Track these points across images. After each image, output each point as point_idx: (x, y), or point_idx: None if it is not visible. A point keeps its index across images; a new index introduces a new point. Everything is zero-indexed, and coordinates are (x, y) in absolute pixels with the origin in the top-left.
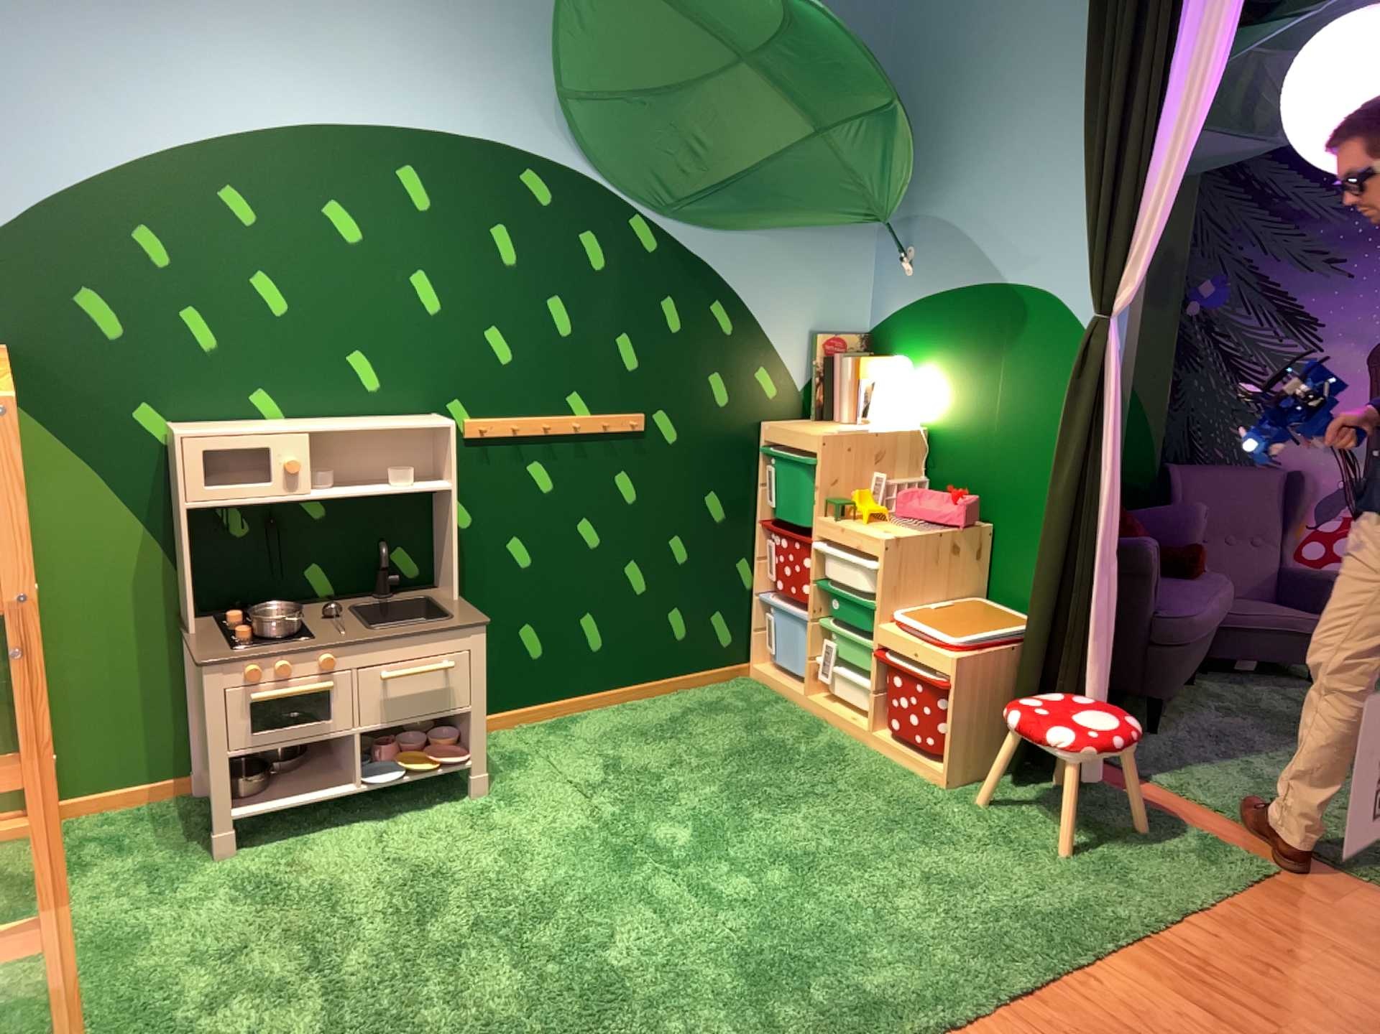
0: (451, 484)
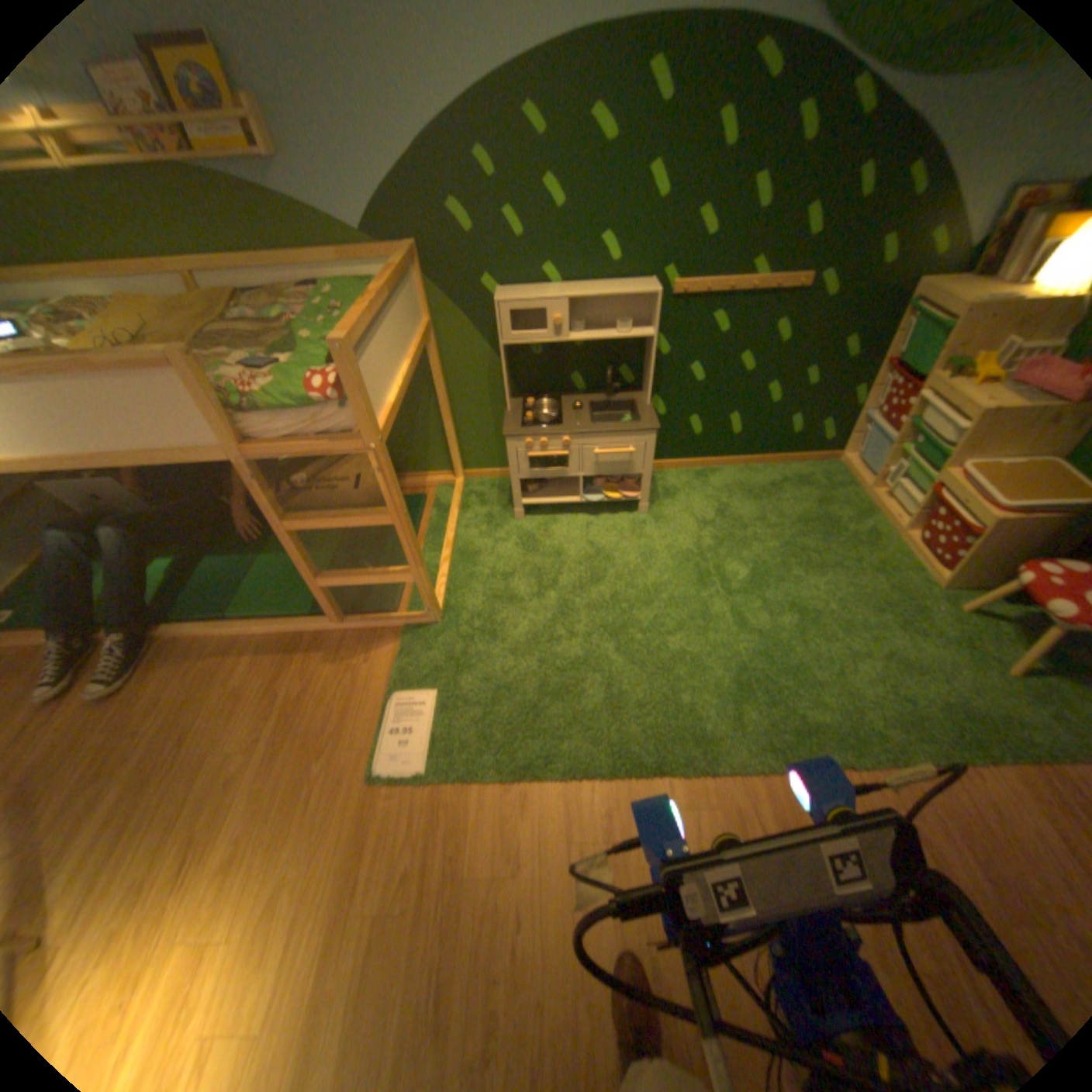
0: (650, 334)
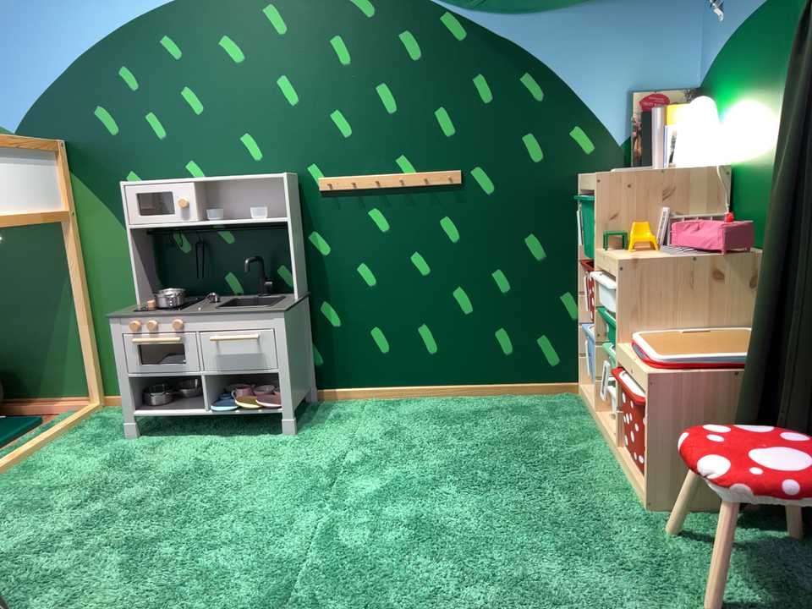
0: (284, 217)
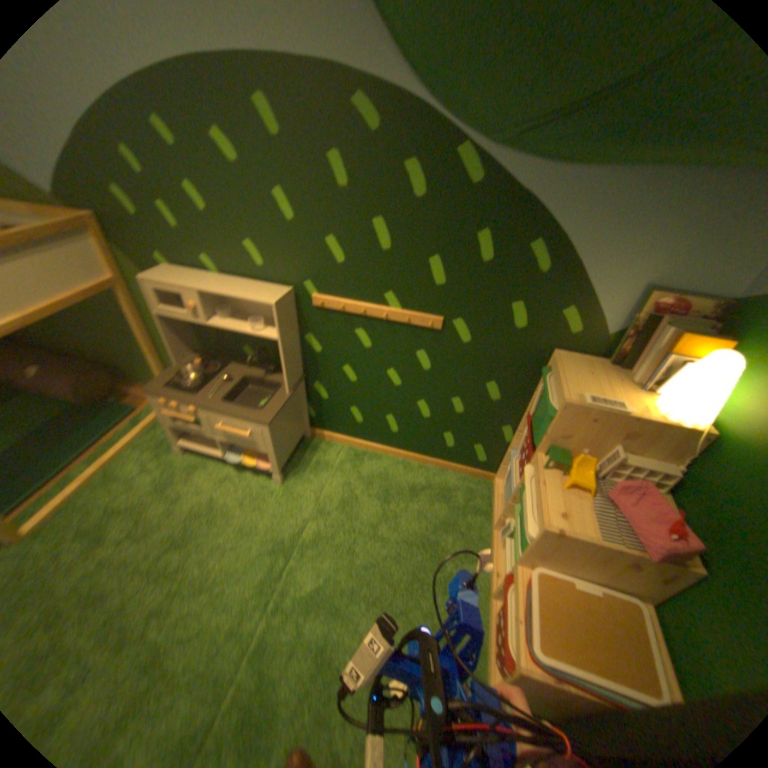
0: (277, 336)
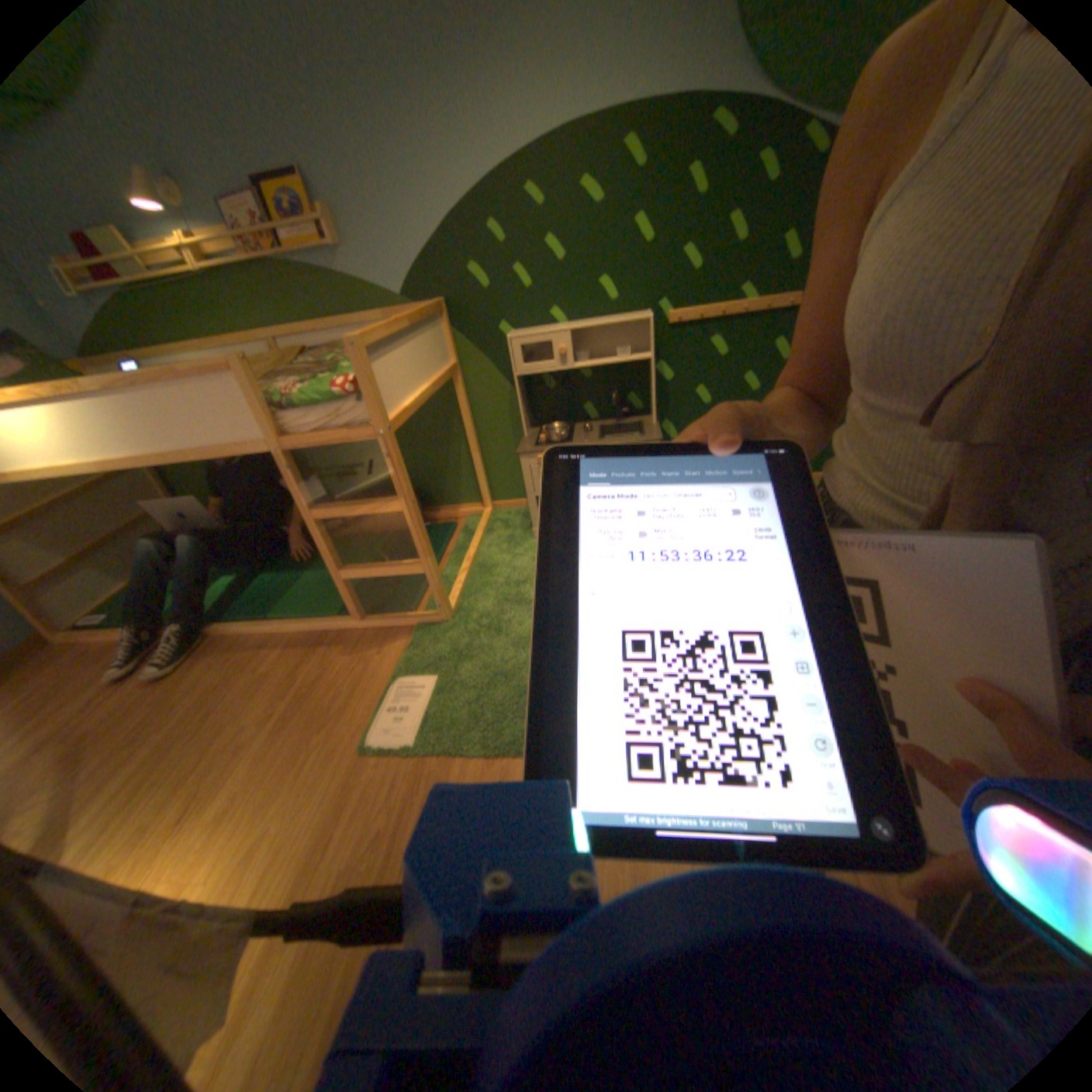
0: (645, 353)
